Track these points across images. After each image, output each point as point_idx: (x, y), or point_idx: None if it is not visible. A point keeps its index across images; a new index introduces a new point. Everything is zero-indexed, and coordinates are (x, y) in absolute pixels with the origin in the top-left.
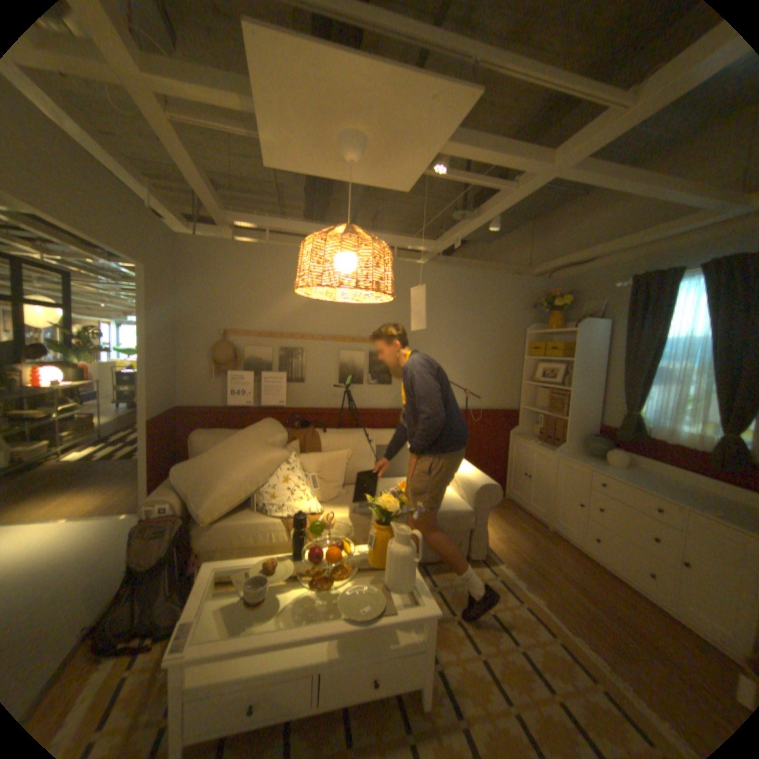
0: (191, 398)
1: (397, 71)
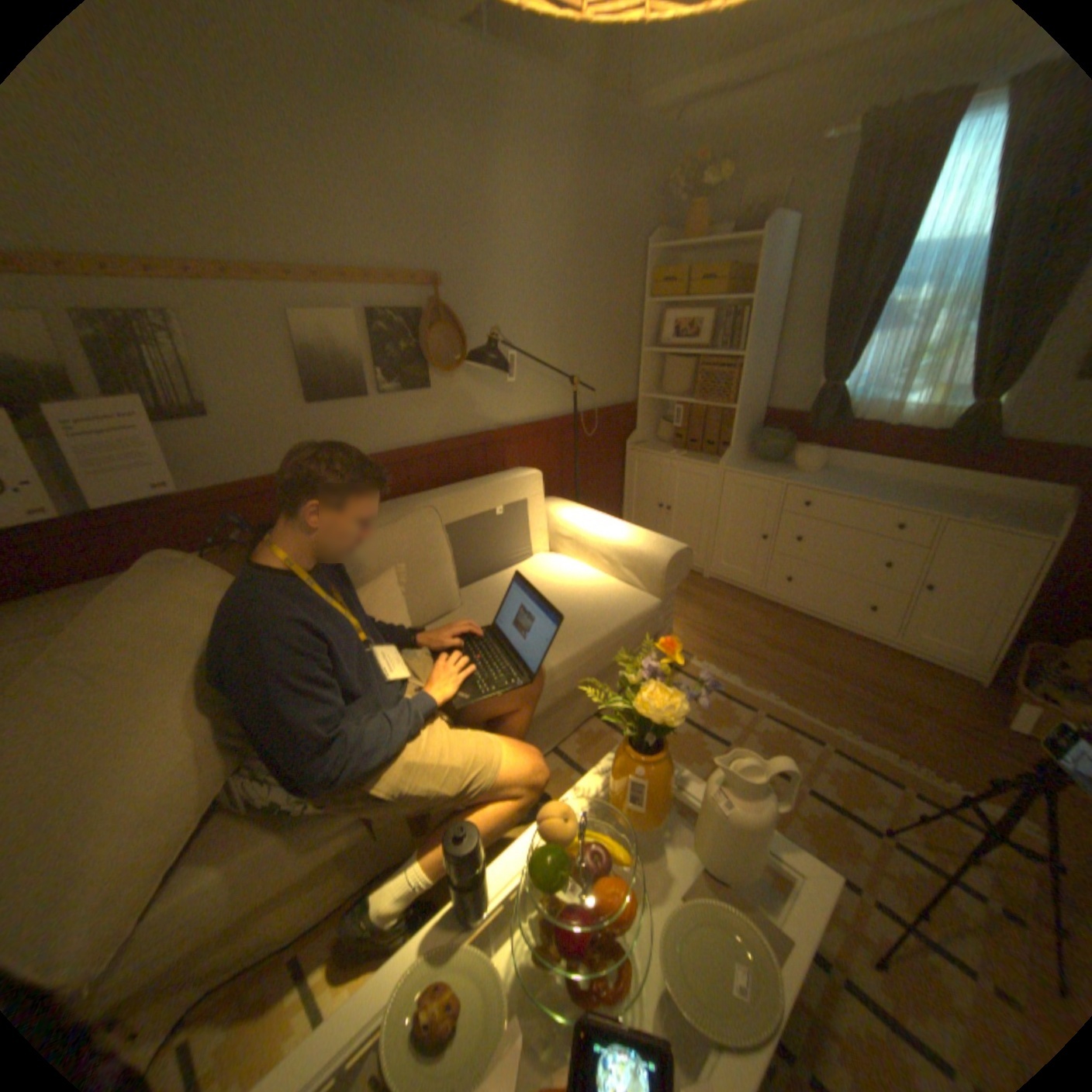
0: None
1: None
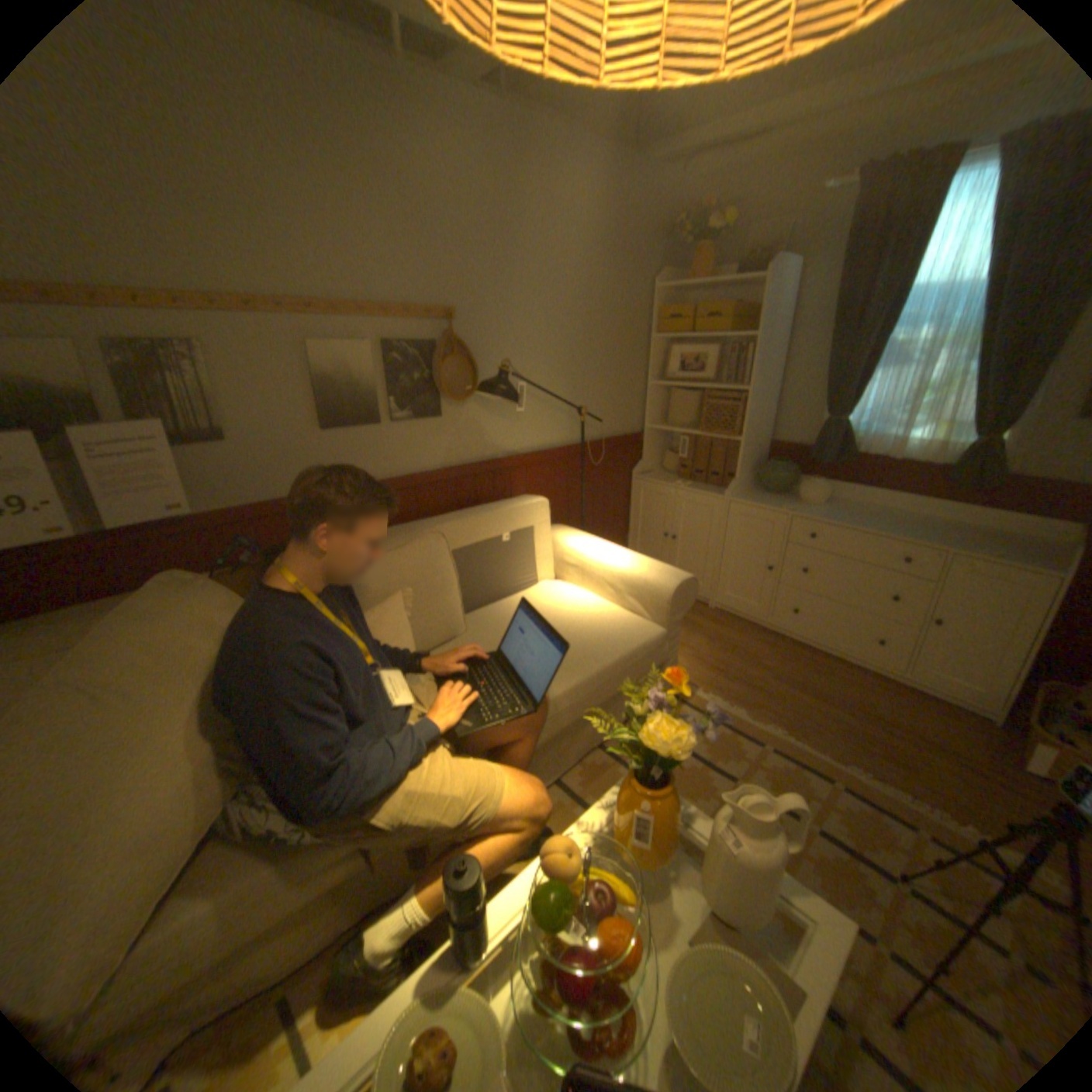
0: None
1: None
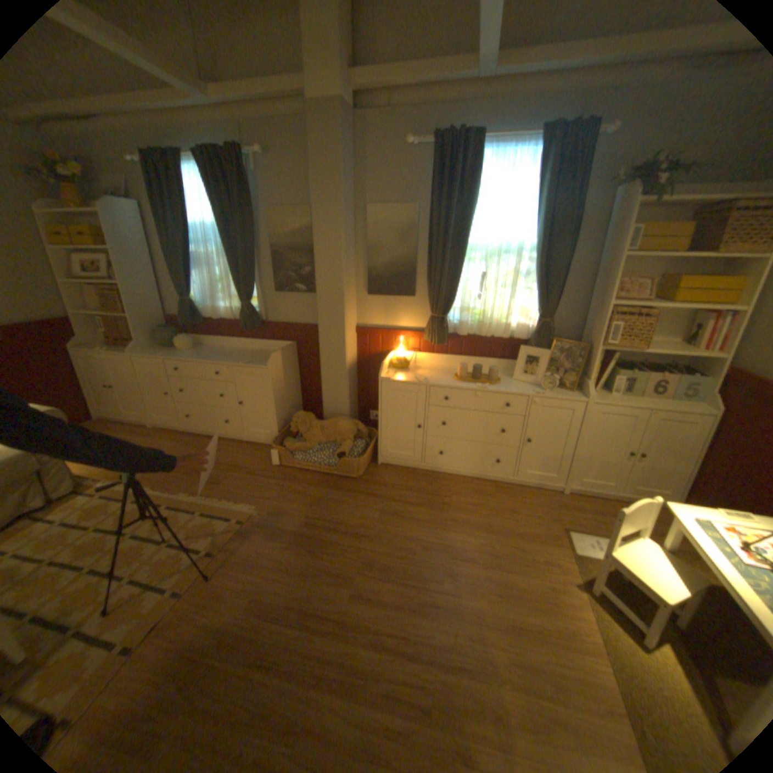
0: None
1: None
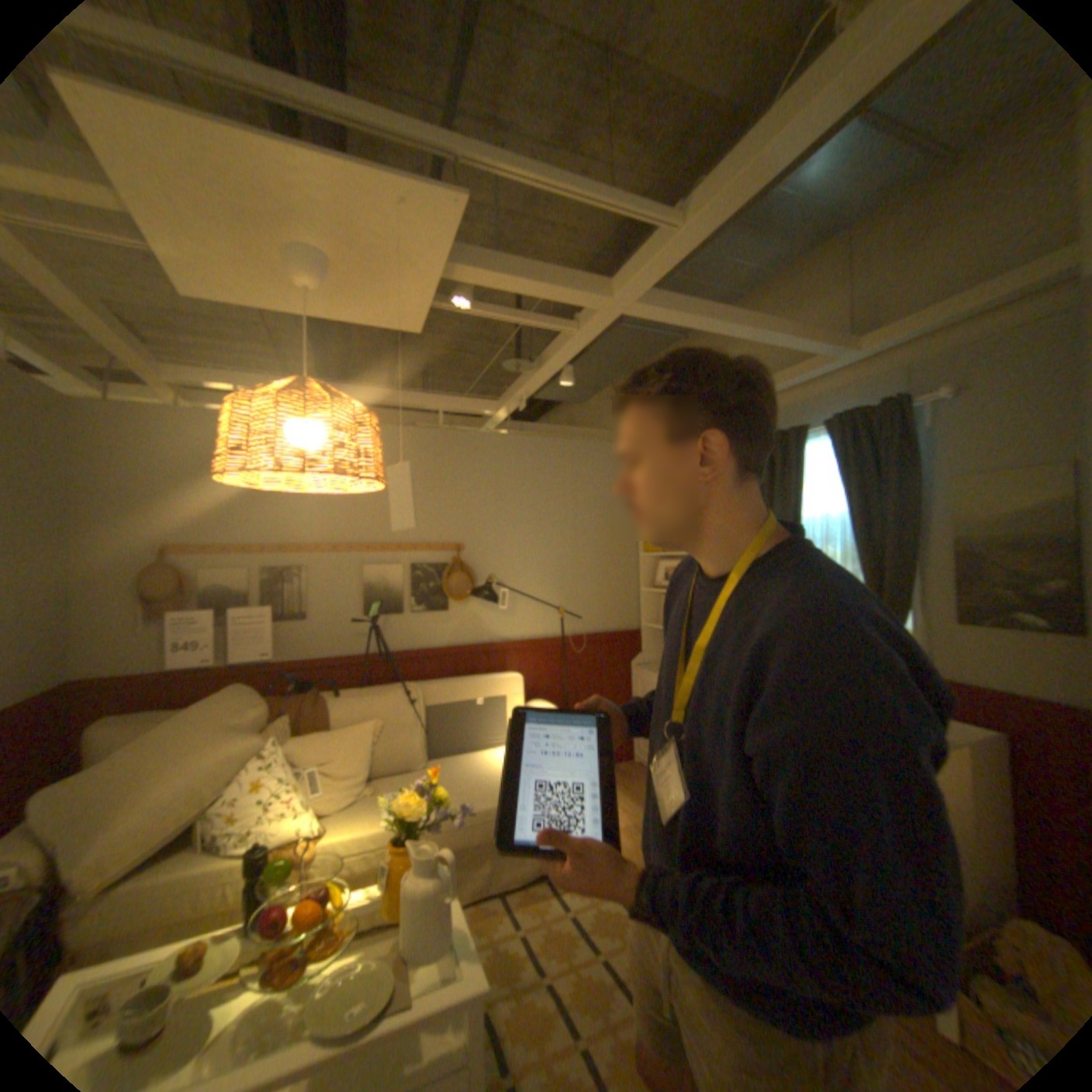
0: (101, 663)
1: (332, 161)
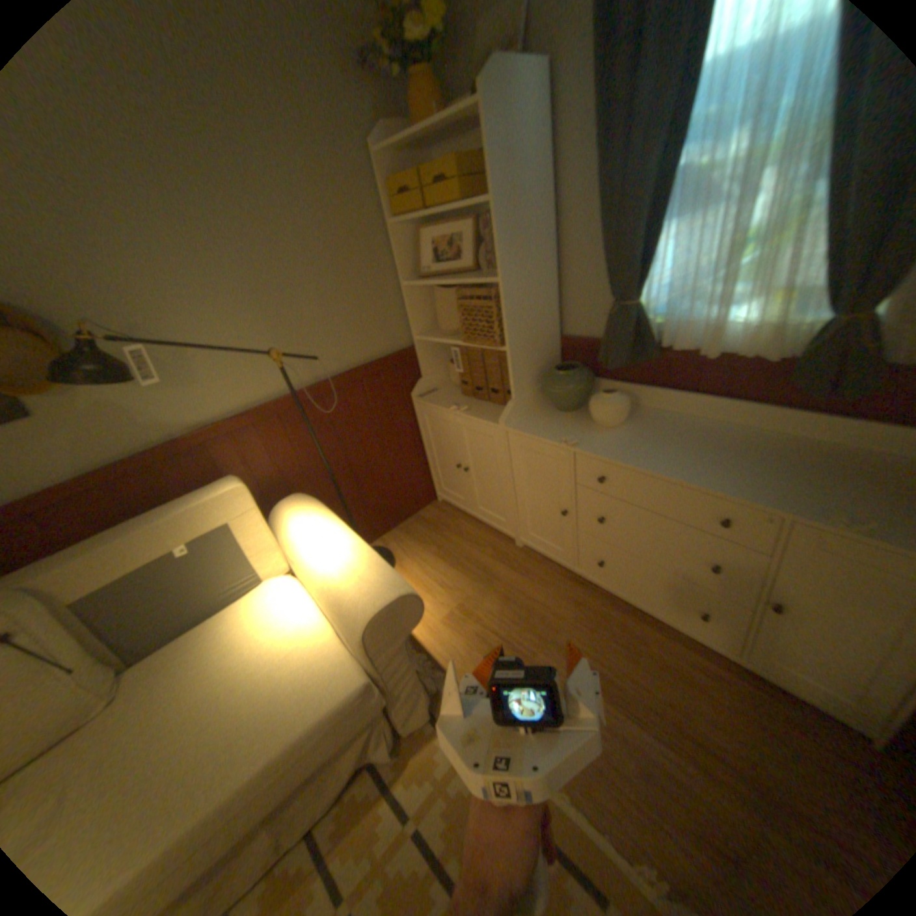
0: None
1: None
